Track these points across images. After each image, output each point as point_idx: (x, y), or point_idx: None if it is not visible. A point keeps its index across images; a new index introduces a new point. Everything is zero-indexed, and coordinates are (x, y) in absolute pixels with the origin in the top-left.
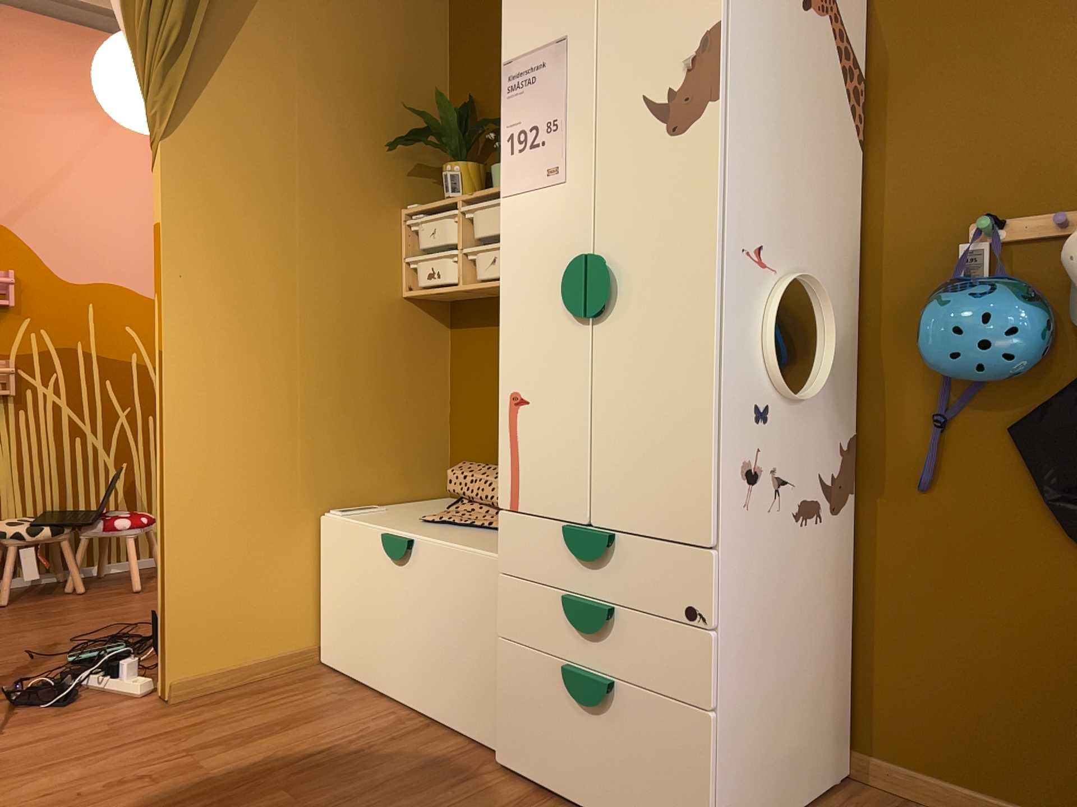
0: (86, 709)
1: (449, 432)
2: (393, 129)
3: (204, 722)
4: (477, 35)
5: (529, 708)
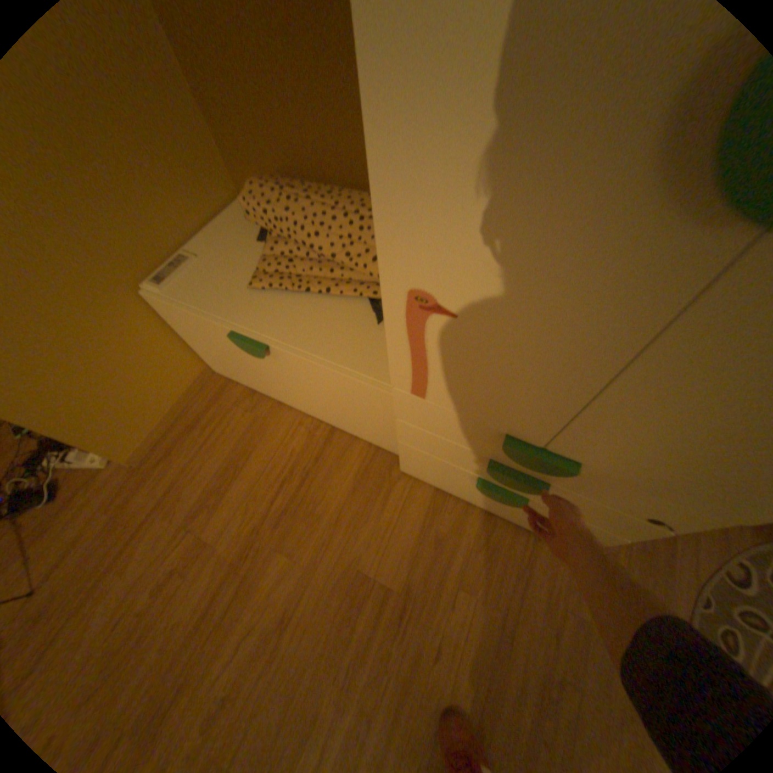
0: (76, 498)
1: (204, 121)
2: None
3: (175, 482)
4: None
5: (433, 471)
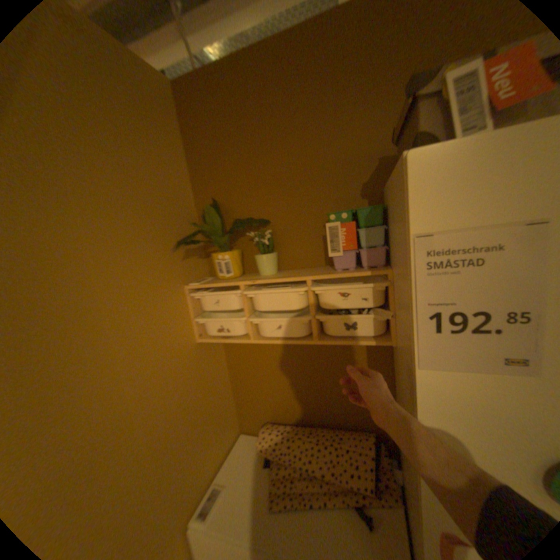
0: None
1: (234, 398)
2: (166, 230)
3: None
4: (210, 154)
5: None
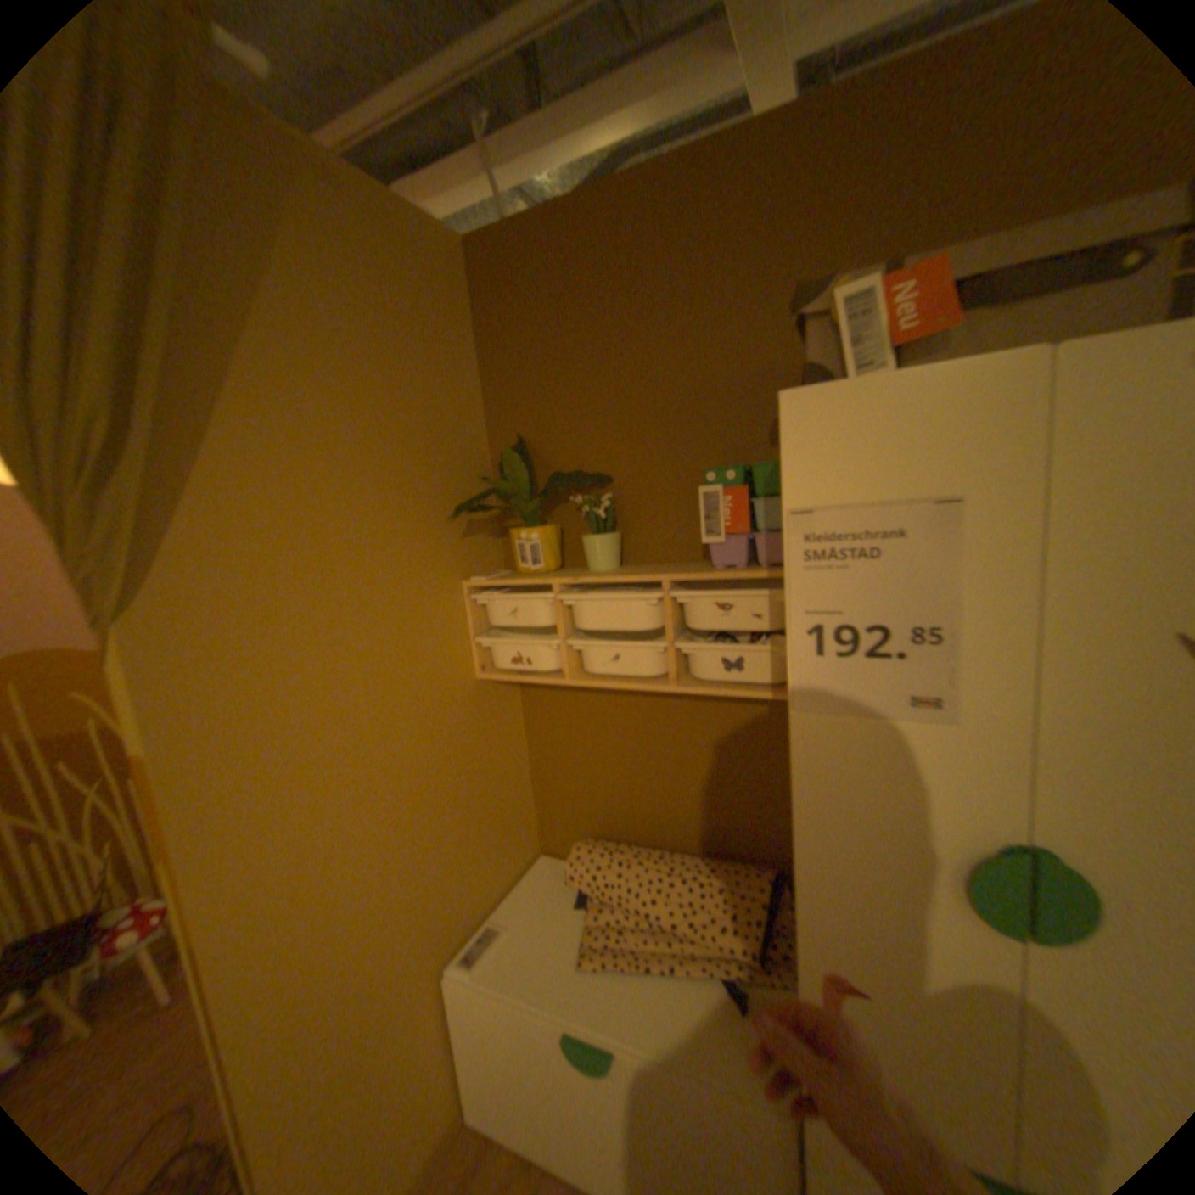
0: None
1: (532, 790)
2: (439, 486)
3: None
4: (518, 360)
5: None
